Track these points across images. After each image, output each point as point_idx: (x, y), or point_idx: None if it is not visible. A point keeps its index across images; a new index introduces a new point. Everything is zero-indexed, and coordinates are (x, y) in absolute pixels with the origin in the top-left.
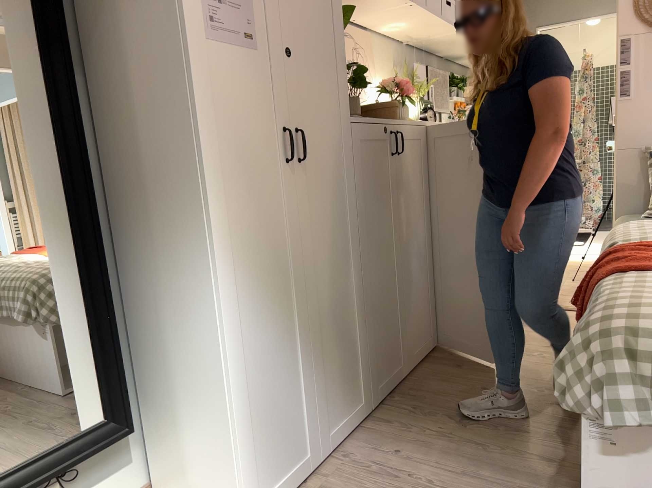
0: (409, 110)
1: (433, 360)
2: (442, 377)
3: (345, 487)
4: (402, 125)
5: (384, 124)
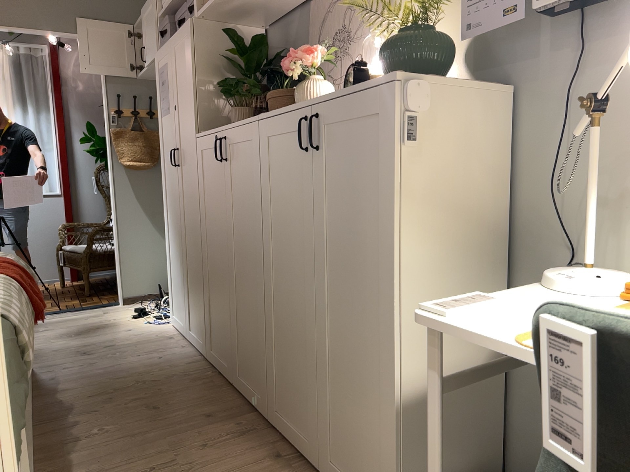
0: (305, 91)
1: (243, 412)
2: (206, 403)
3: (163, 344)
4: (228, 130)
5: (214, 134)
